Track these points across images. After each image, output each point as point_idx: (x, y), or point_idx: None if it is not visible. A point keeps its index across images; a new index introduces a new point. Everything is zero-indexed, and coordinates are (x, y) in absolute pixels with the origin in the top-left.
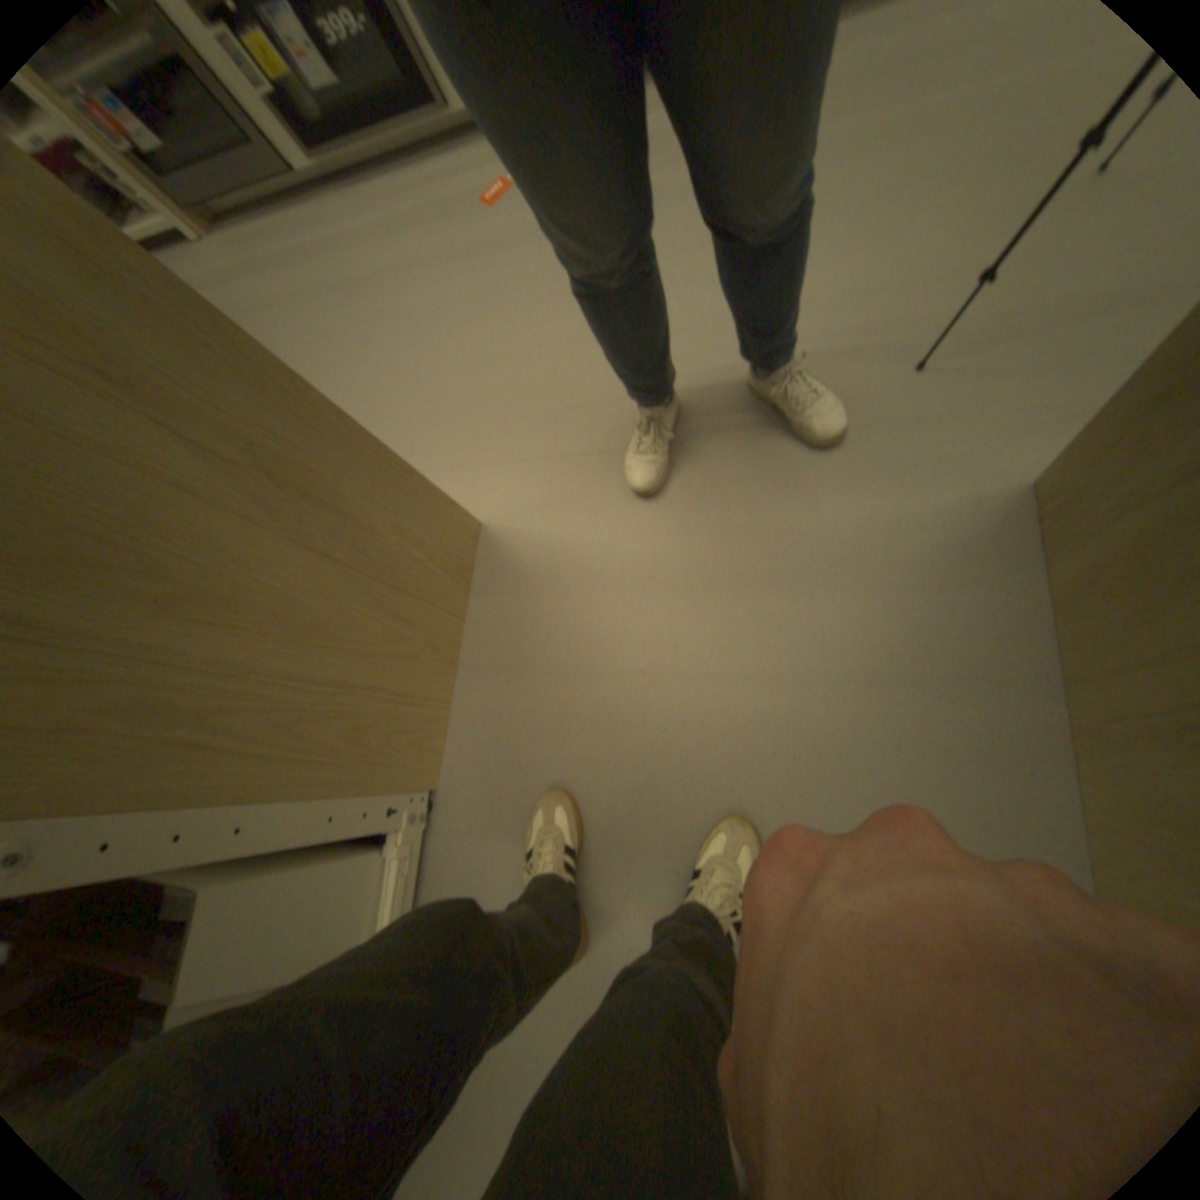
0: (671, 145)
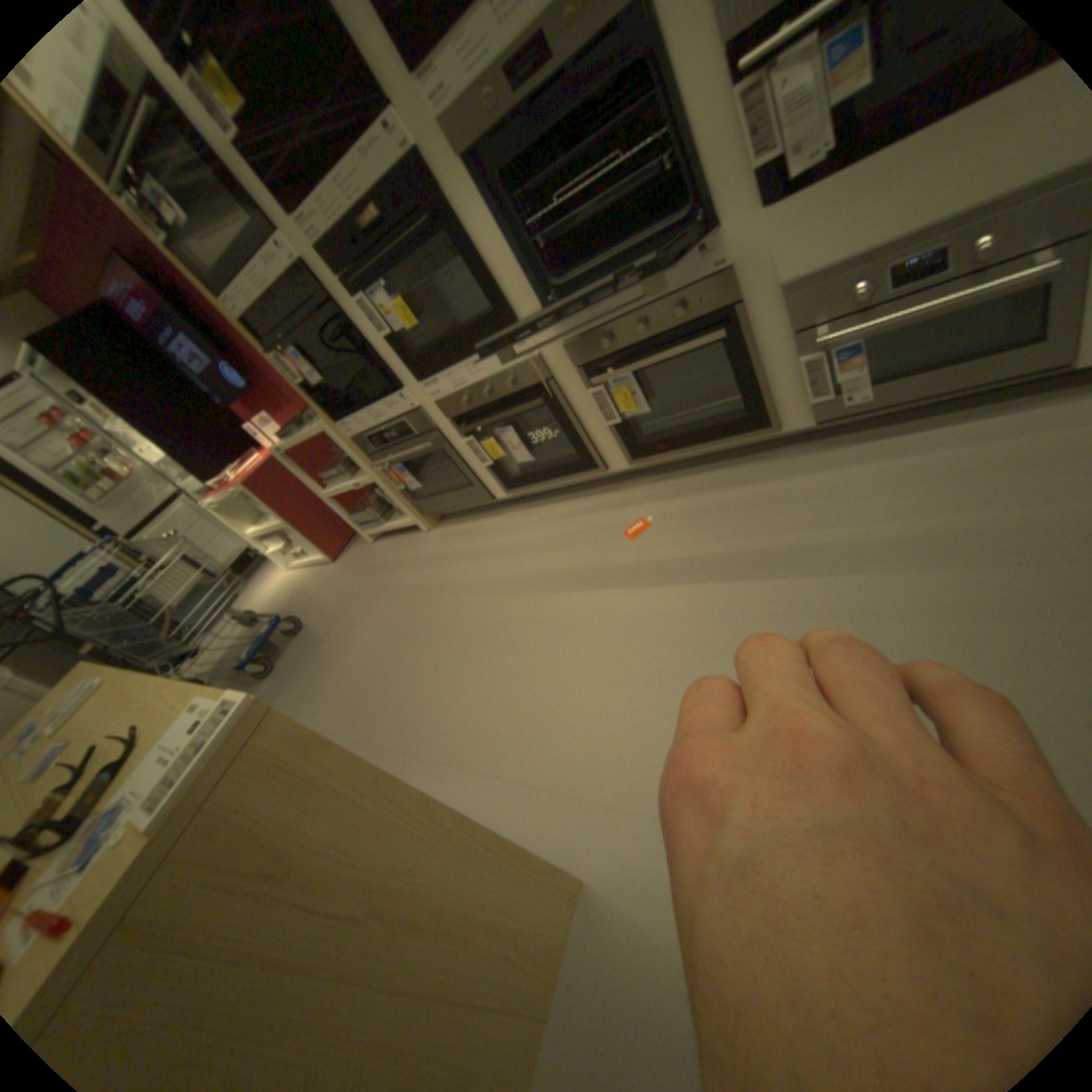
0: (799, 516)
